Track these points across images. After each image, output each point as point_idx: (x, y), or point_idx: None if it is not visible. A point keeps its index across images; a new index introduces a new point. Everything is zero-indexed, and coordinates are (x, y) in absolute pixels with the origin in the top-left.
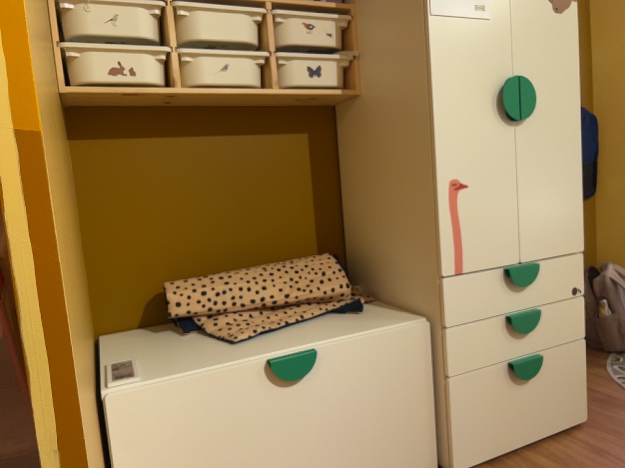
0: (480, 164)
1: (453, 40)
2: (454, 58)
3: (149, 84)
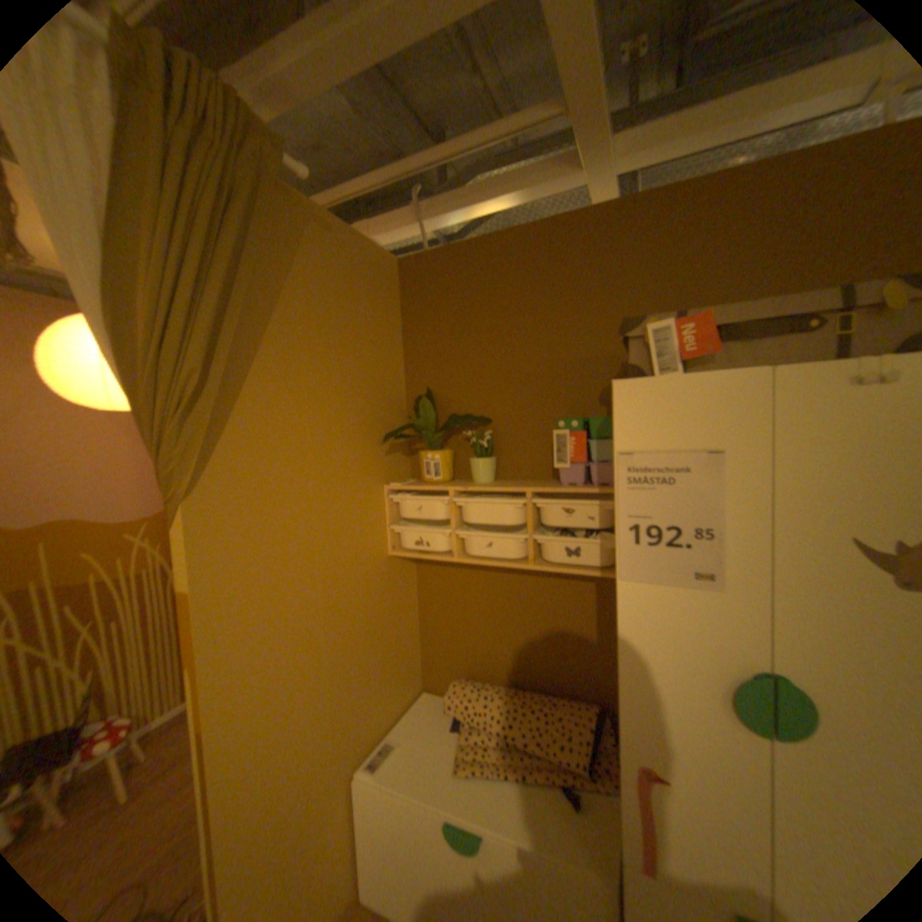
0: (694, 767)
1: (656, 610)
2: (656, 631)
3: (439, 551)
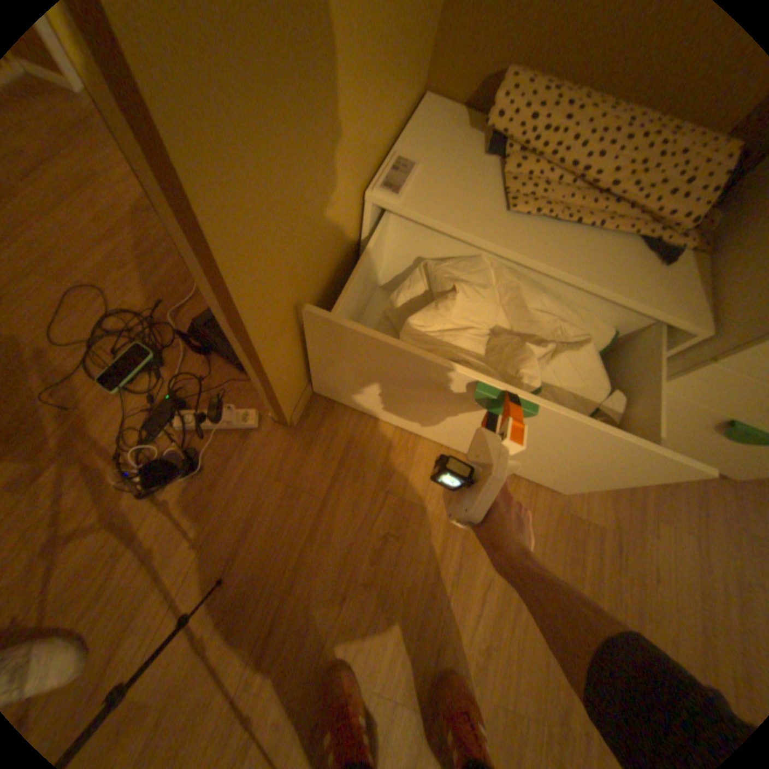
0: None
1: None
2: None
3: None
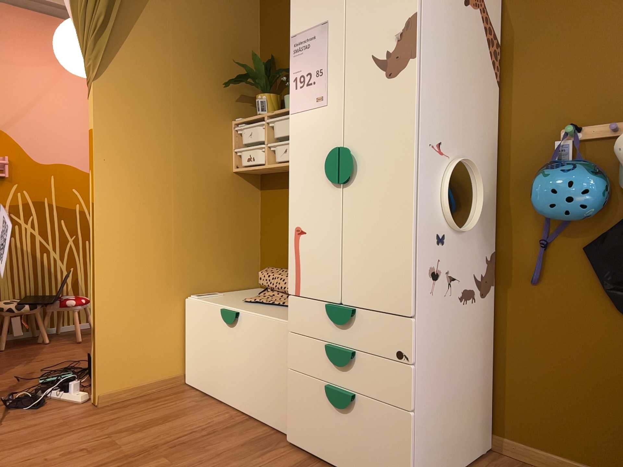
0: (314, 217)
1: (302, 127)
2: (302, 139)
3: (259, 163)
